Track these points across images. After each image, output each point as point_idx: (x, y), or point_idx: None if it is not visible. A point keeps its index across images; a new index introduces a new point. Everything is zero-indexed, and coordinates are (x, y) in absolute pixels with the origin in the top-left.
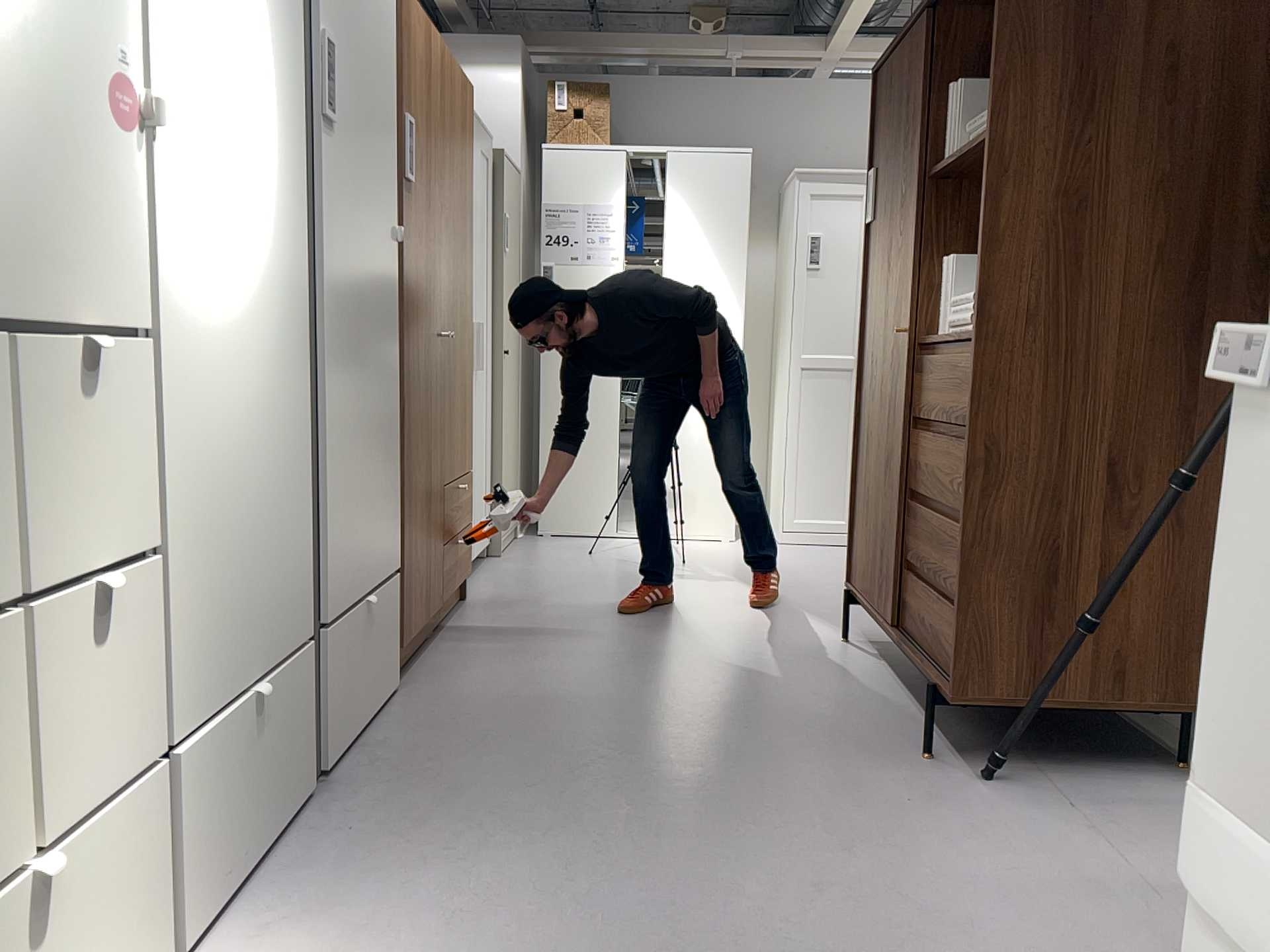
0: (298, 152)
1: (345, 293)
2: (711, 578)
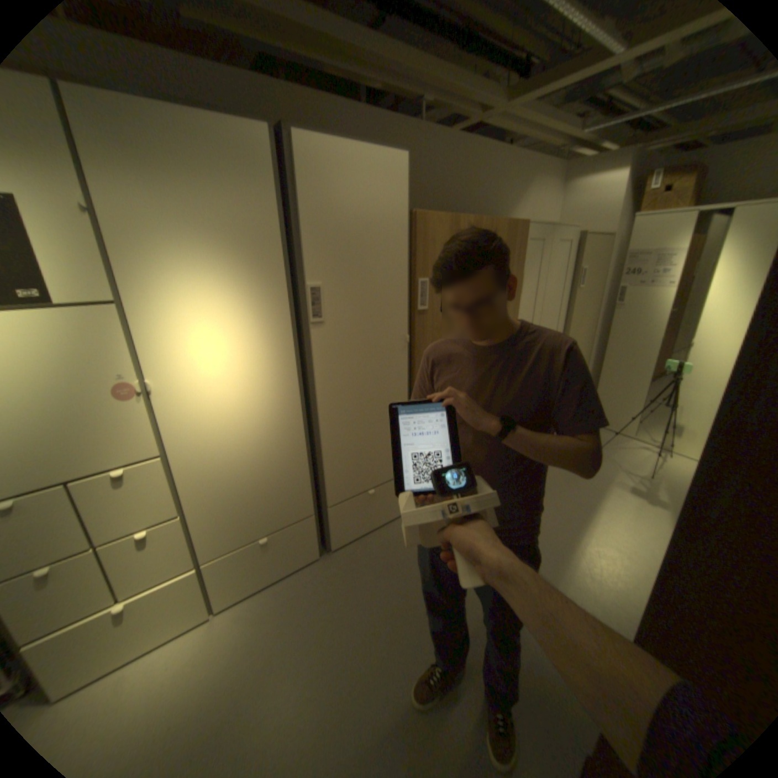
0: (294, 344)
1: (345, 385)
2: (654, 500)
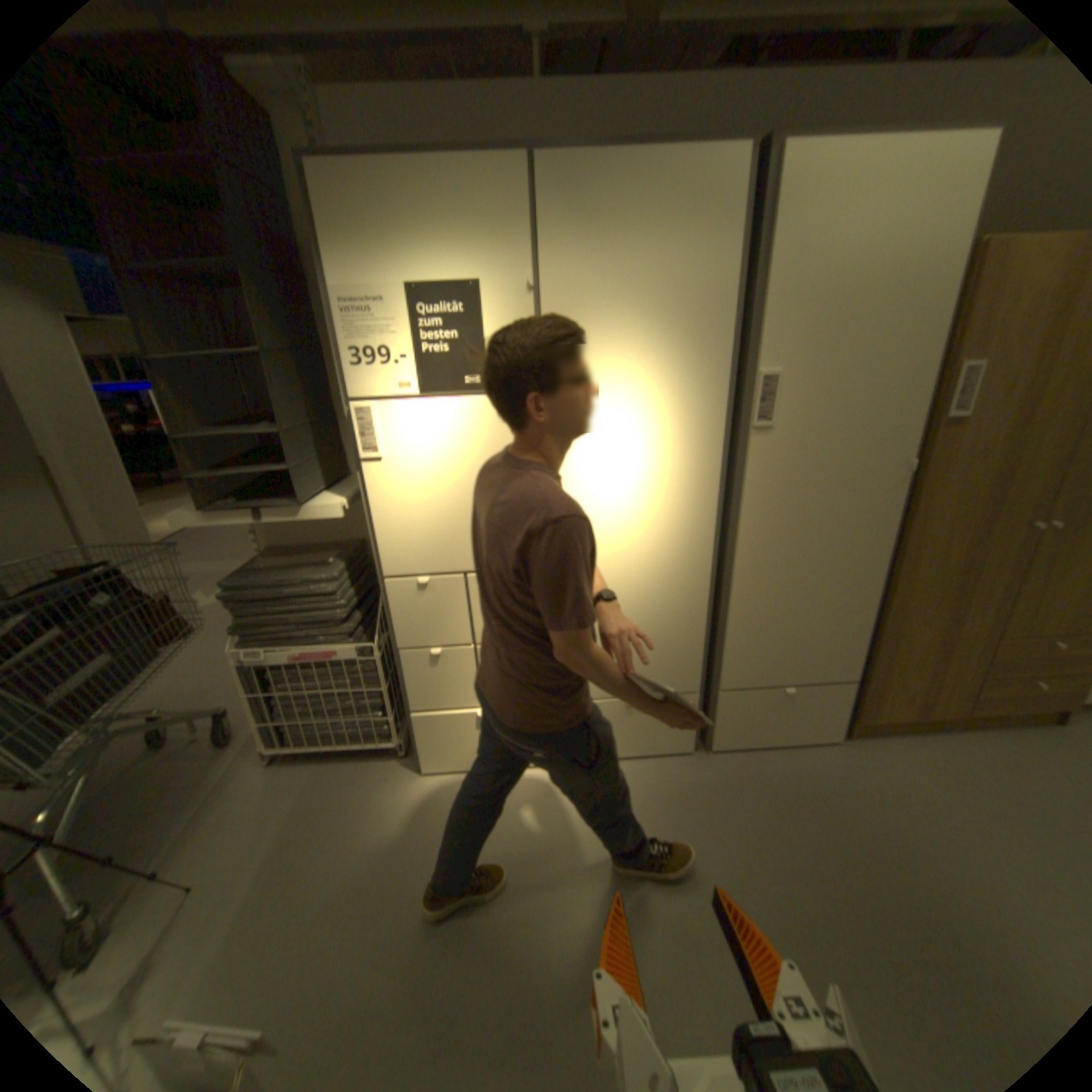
0: (723, 455)
1: (785, 524)
2: None
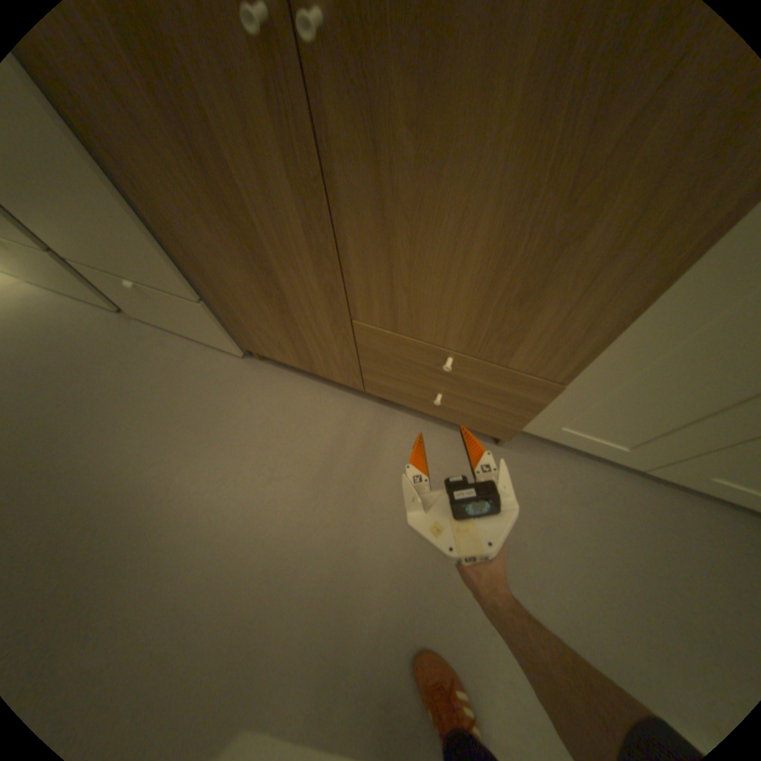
0: None
1: None
2: None
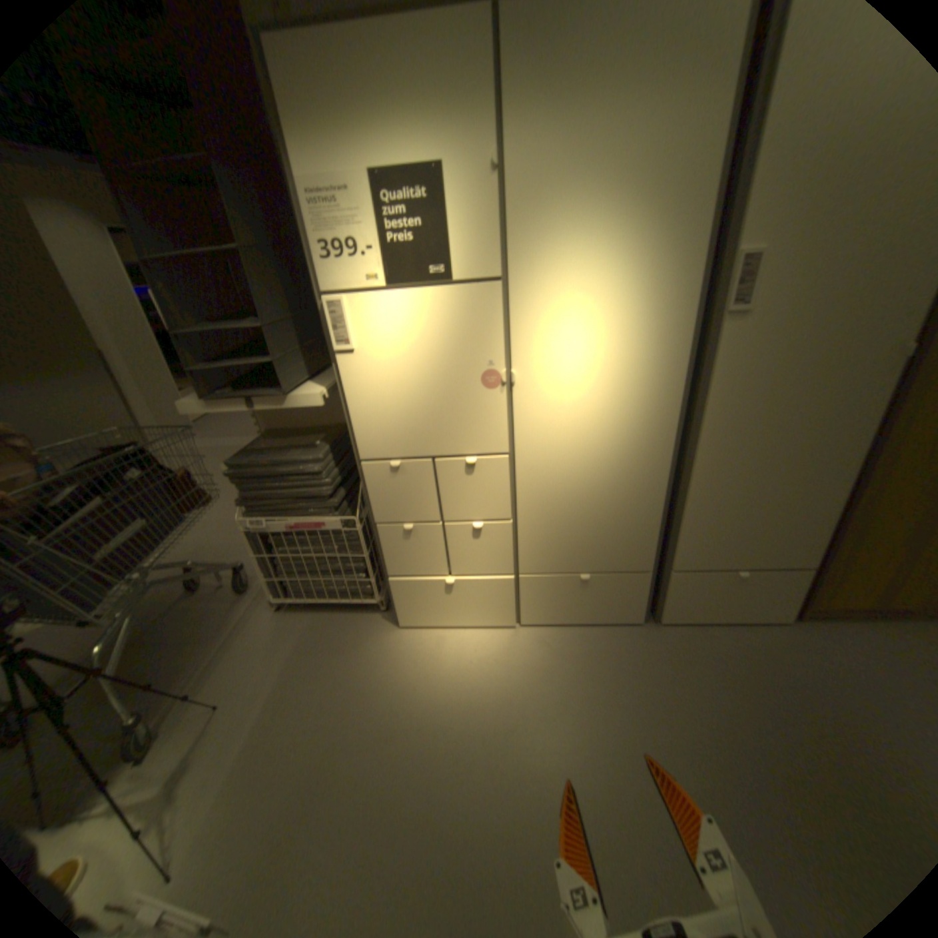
0: (692, 343)
1: (753, 413)
2: None
